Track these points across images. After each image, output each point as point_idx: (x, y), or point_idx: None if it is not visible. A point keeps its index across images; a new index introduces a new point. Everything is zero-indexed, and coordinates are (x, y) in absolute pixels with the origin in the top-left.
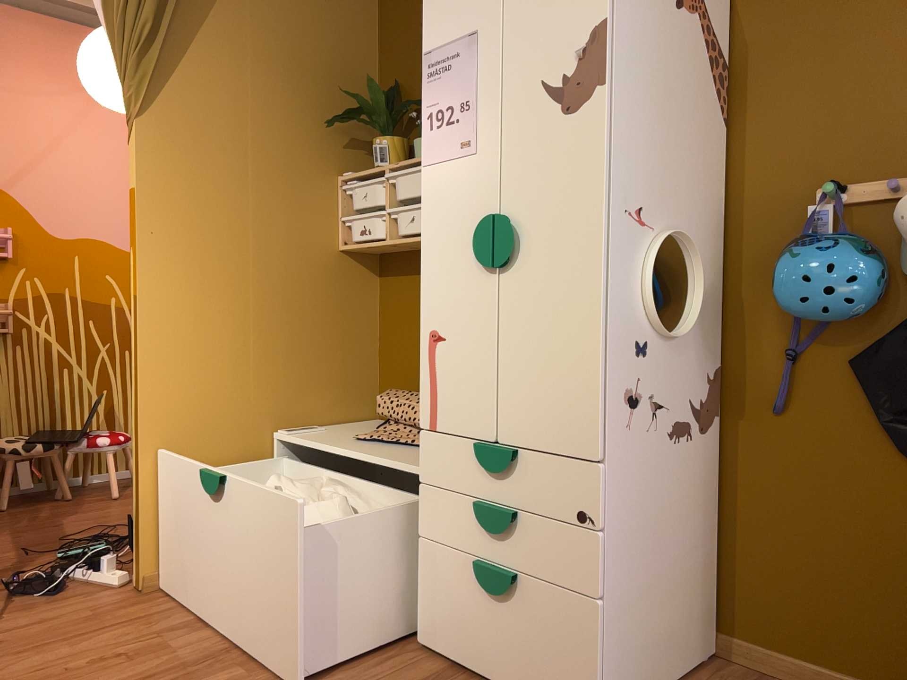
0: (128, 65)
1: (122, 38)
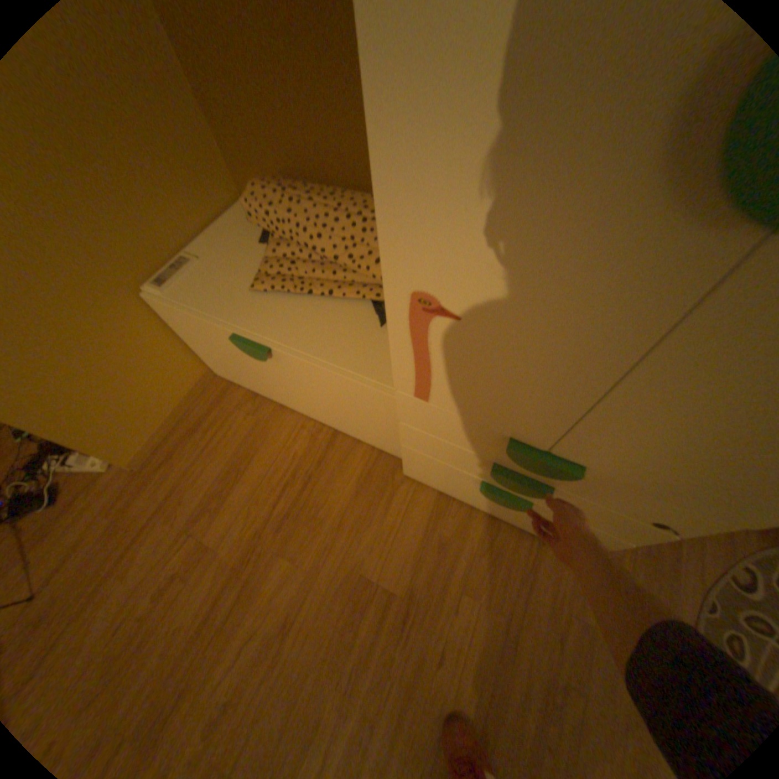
0: None
1: None
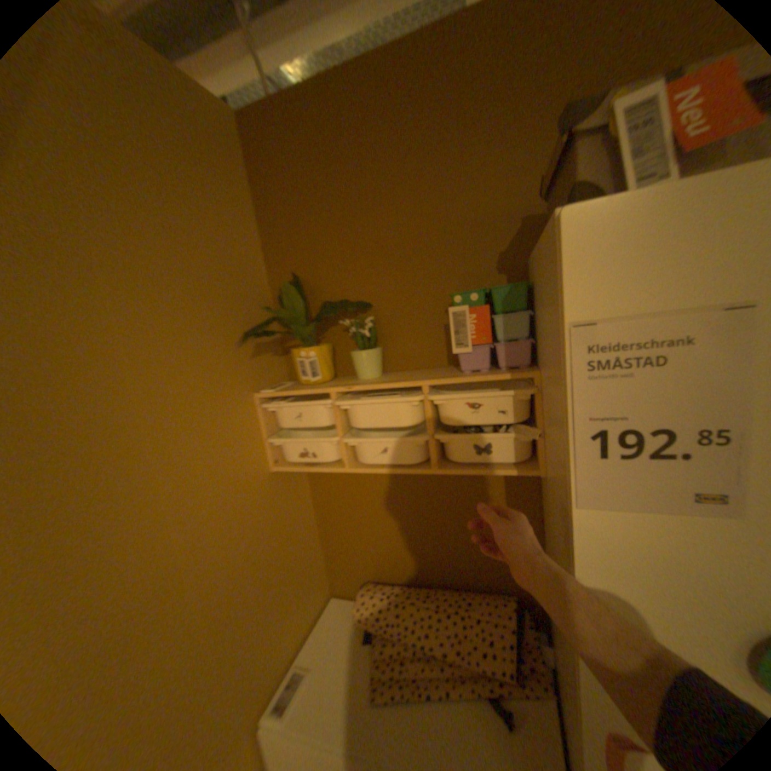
0: None
1: None
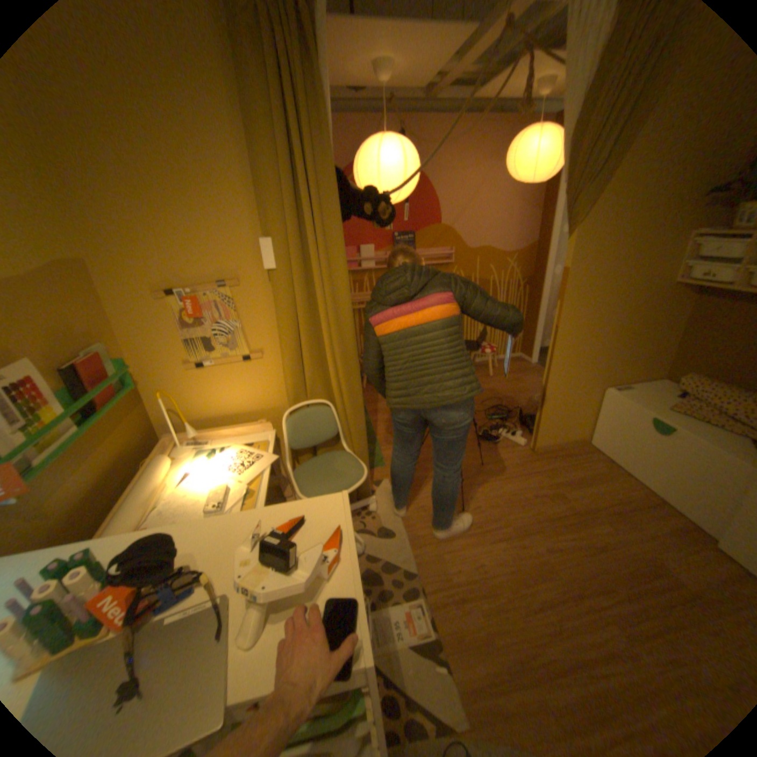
0: (577, 190)
1: (578, 174)
